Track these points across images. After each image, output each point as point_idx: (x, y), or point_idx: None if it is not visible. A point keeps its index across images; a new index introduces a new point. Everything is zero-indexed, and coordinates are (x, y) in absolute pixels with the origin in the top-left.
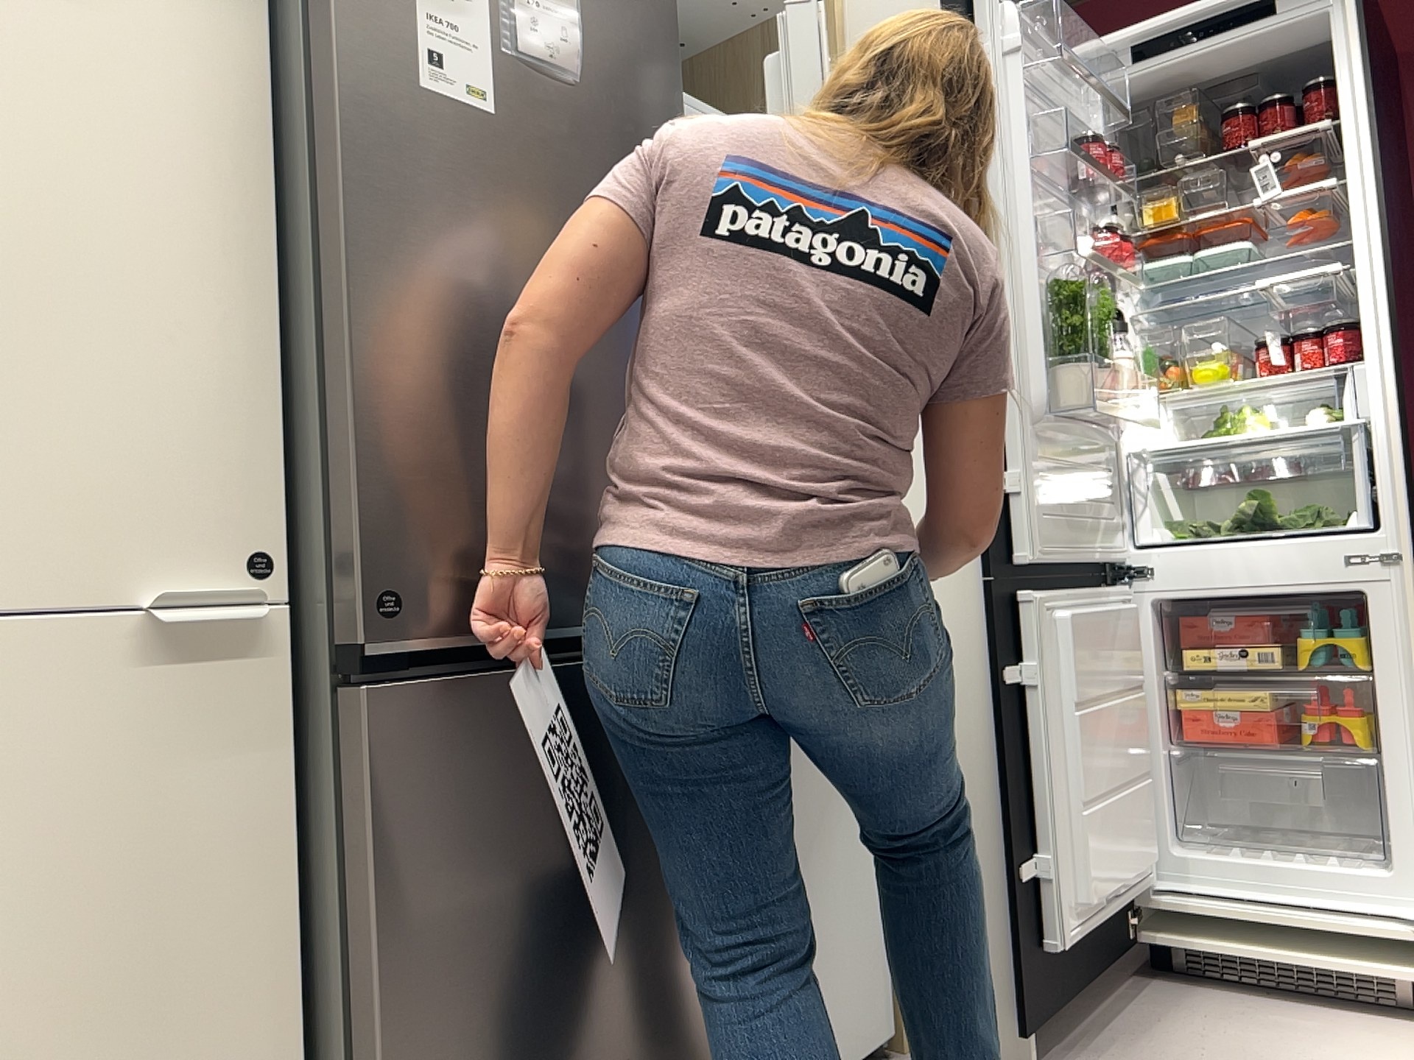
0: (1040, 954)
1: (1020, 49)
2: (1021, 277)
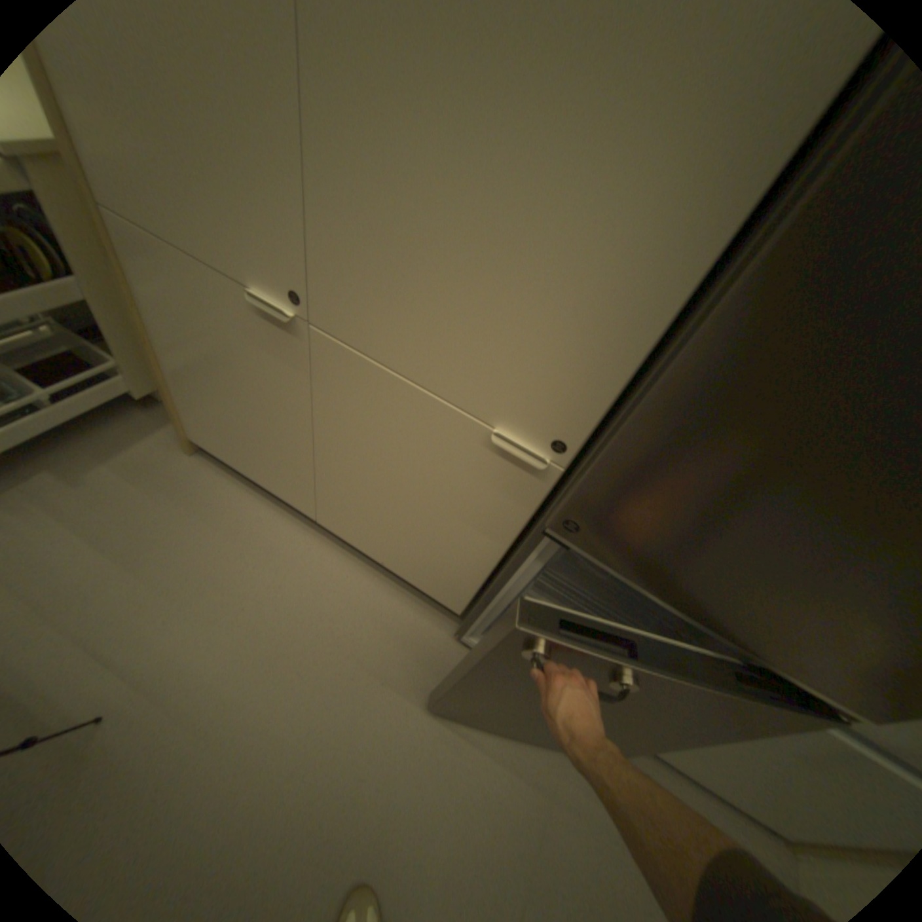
0: None
1: None
2: None
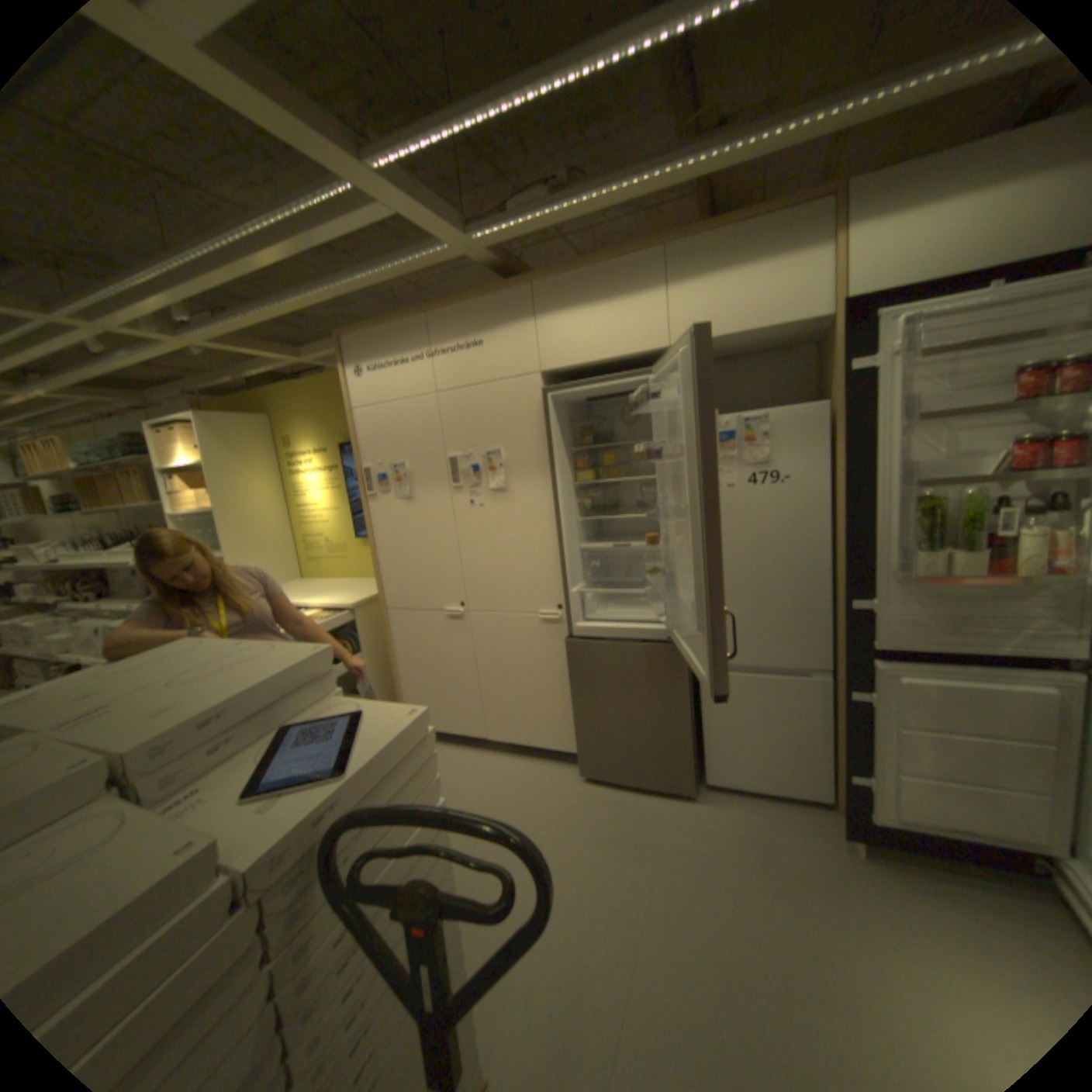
0: (869, 820)
1: (911, 346)
2: (895, 495)
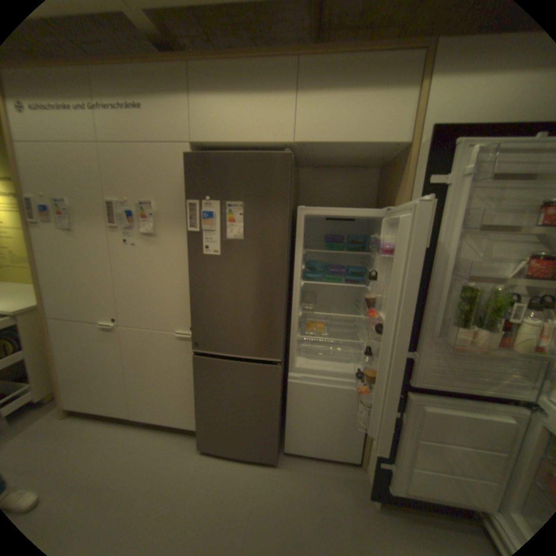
0: (386, 488)
1: (479, 170)
2: (444, 281)
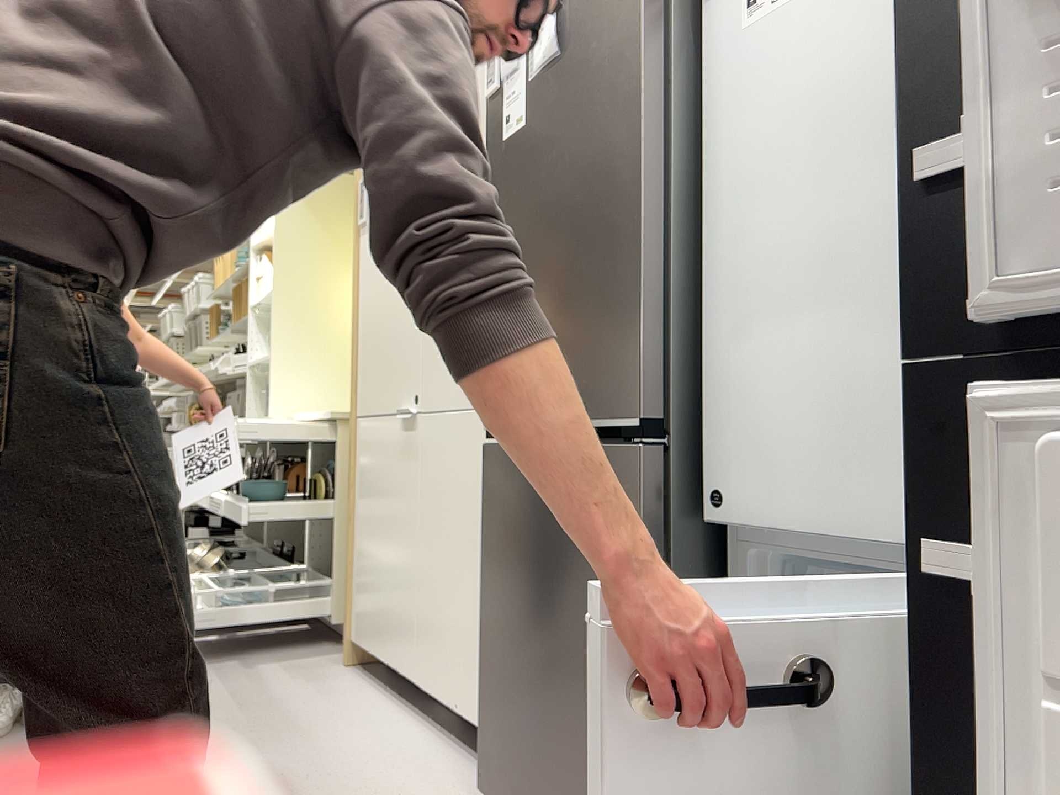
0: None
1: None
2: None
